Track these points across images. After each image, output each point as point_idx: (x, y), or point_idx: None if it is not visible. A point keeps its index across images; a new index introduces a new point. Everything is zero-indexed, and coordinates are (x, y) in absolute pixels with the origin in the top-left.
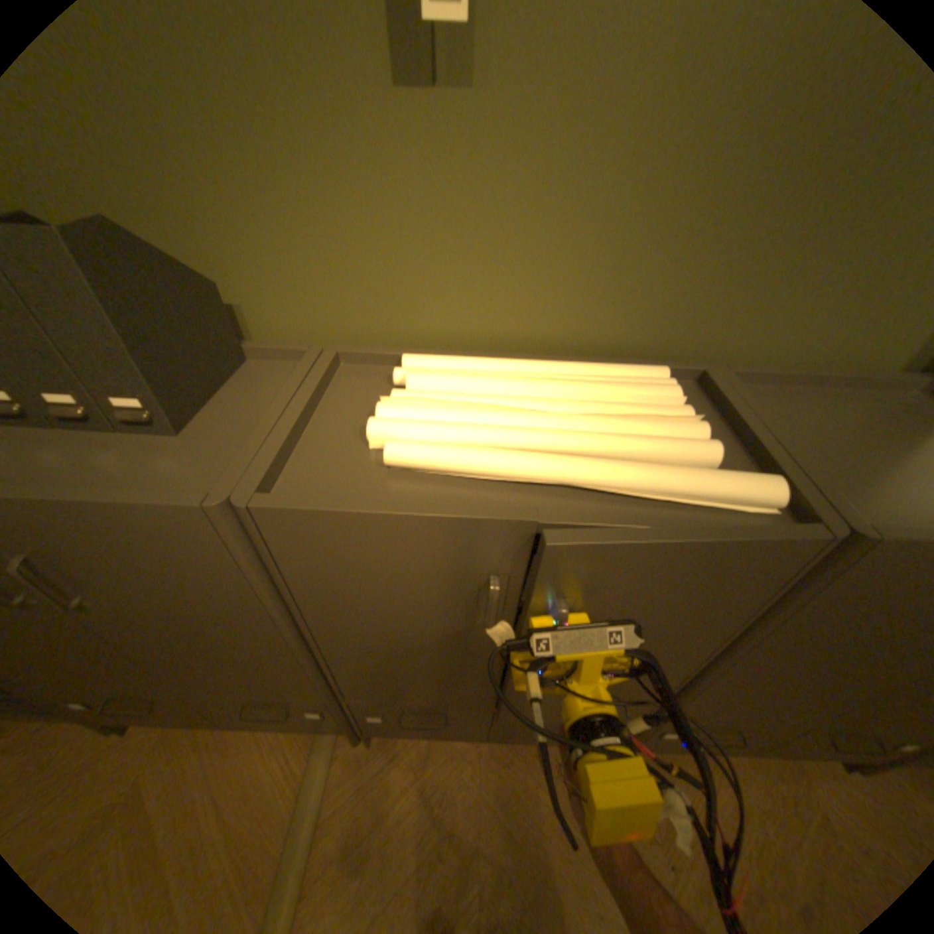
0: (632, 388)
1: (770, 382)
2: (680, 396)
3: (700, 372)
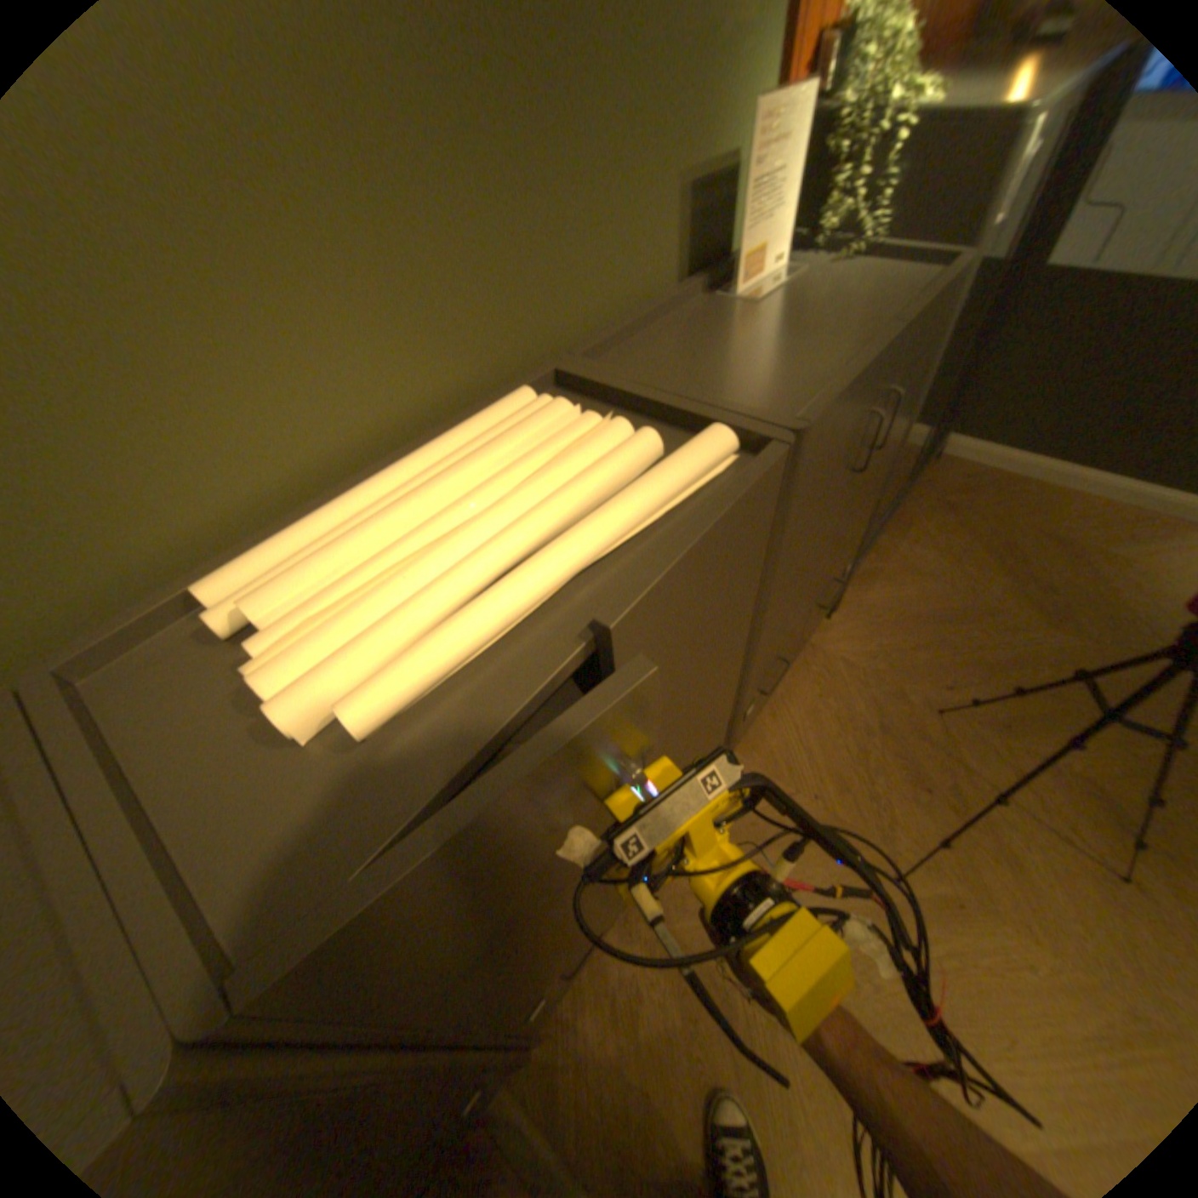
0: (524, 429)
1: (609, 347)
2: (571, 407)
3: (552, 374)
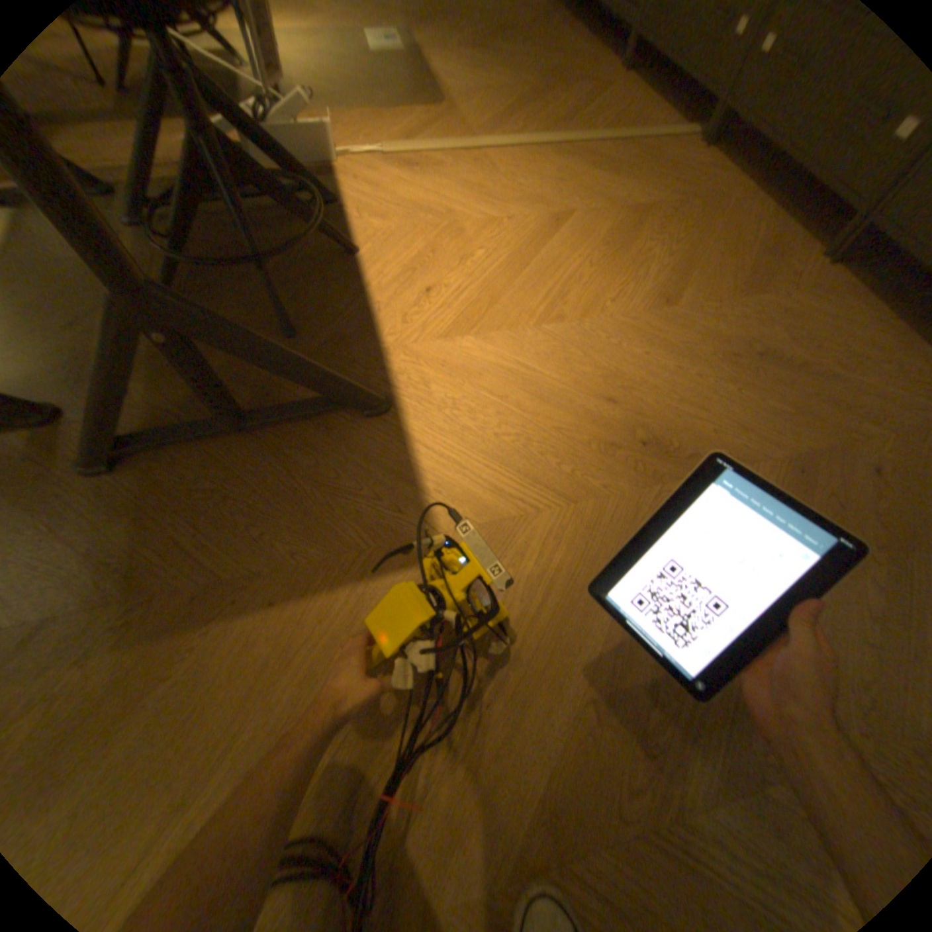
0: None
1: None
2: None
3: None
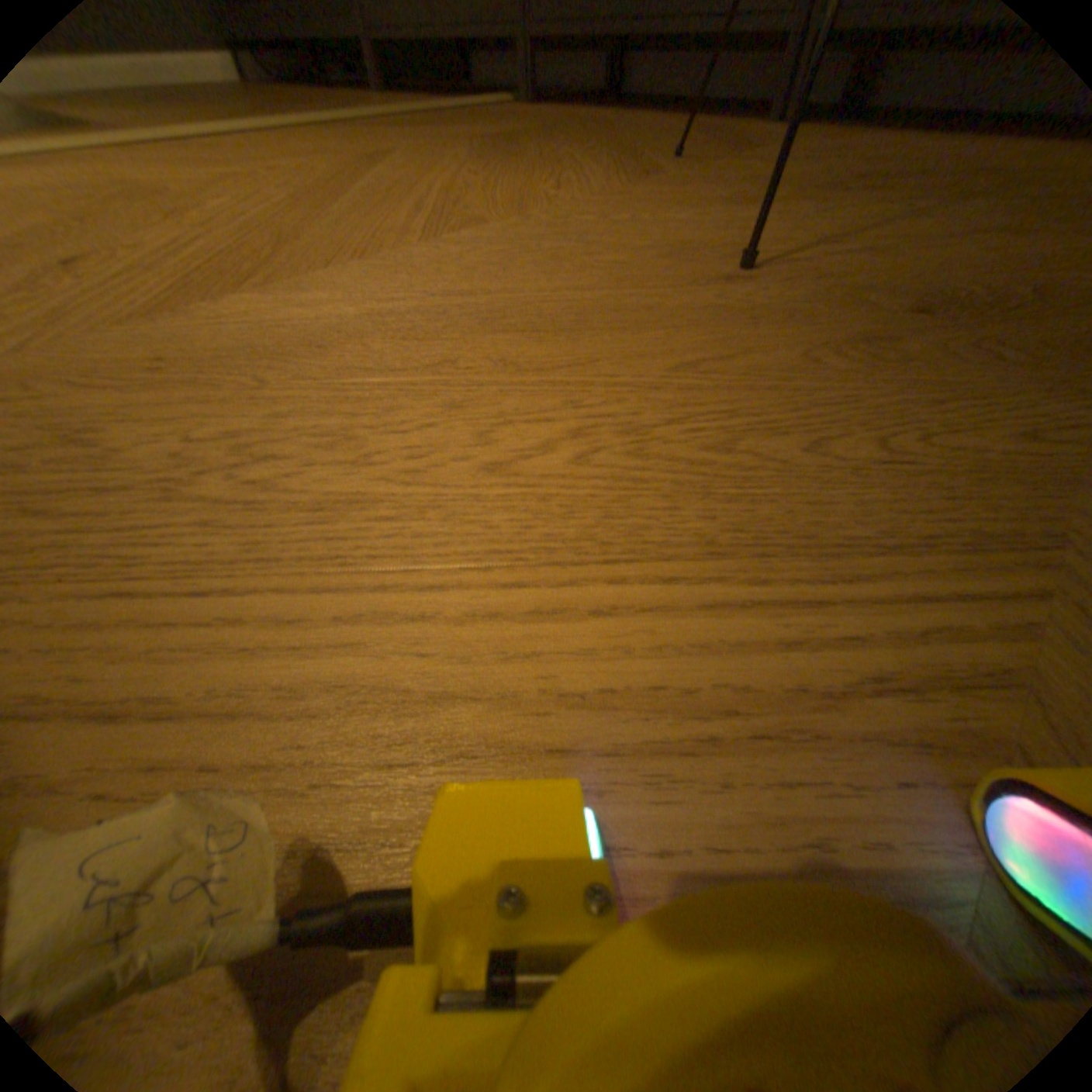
0: None
1: None
2: None
3: None
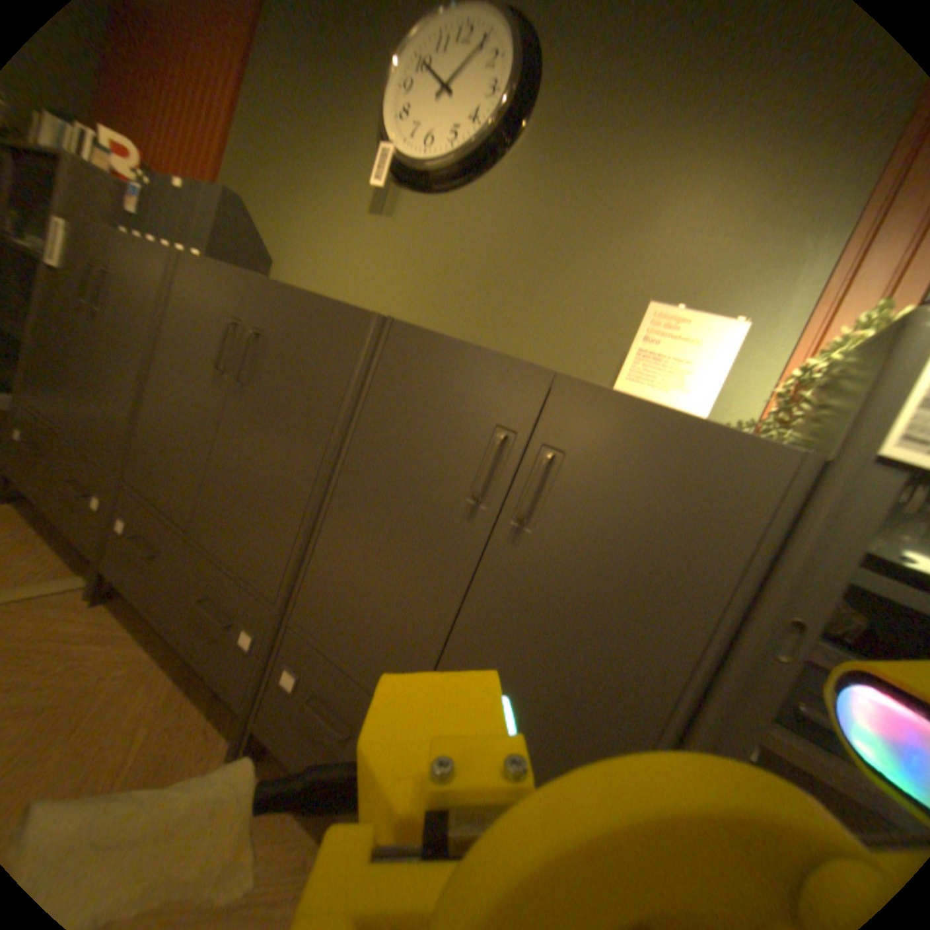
0: None
1: None
2: None
3: None
